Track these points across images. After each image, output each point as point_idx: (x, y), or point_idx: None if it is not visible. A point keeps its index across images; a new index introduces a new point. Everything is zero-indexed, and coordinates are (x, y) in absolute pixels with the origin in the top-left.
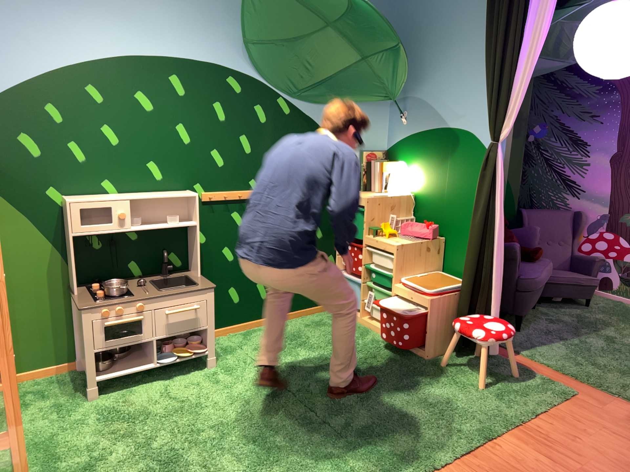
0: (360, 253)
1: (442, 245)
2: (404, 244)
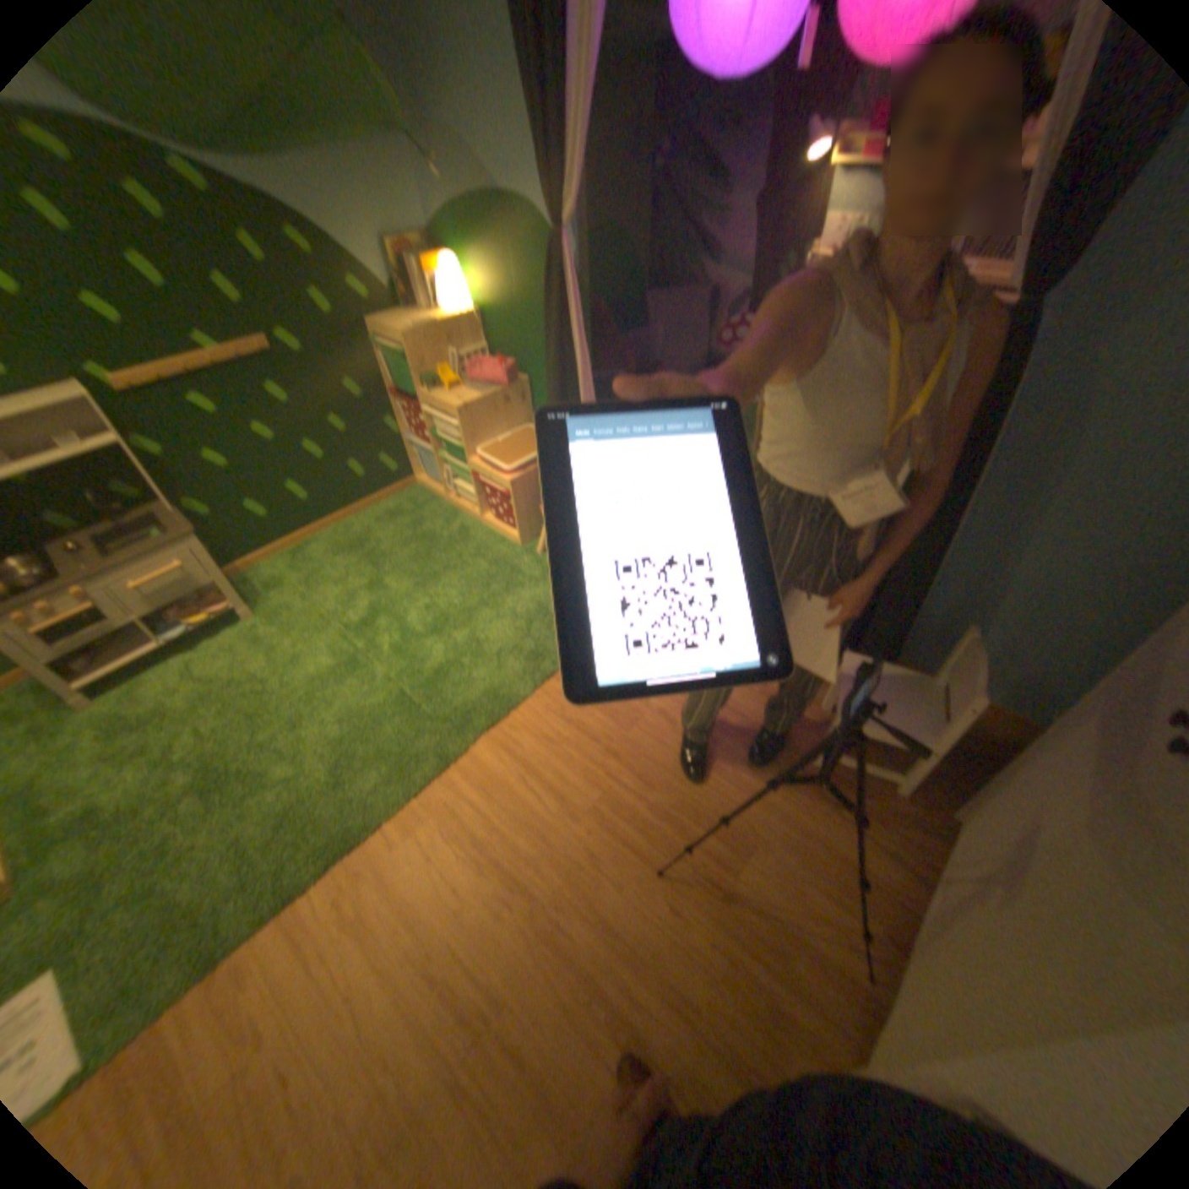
0: (419, 417)
1: (525, 391)
2: (465, 407)
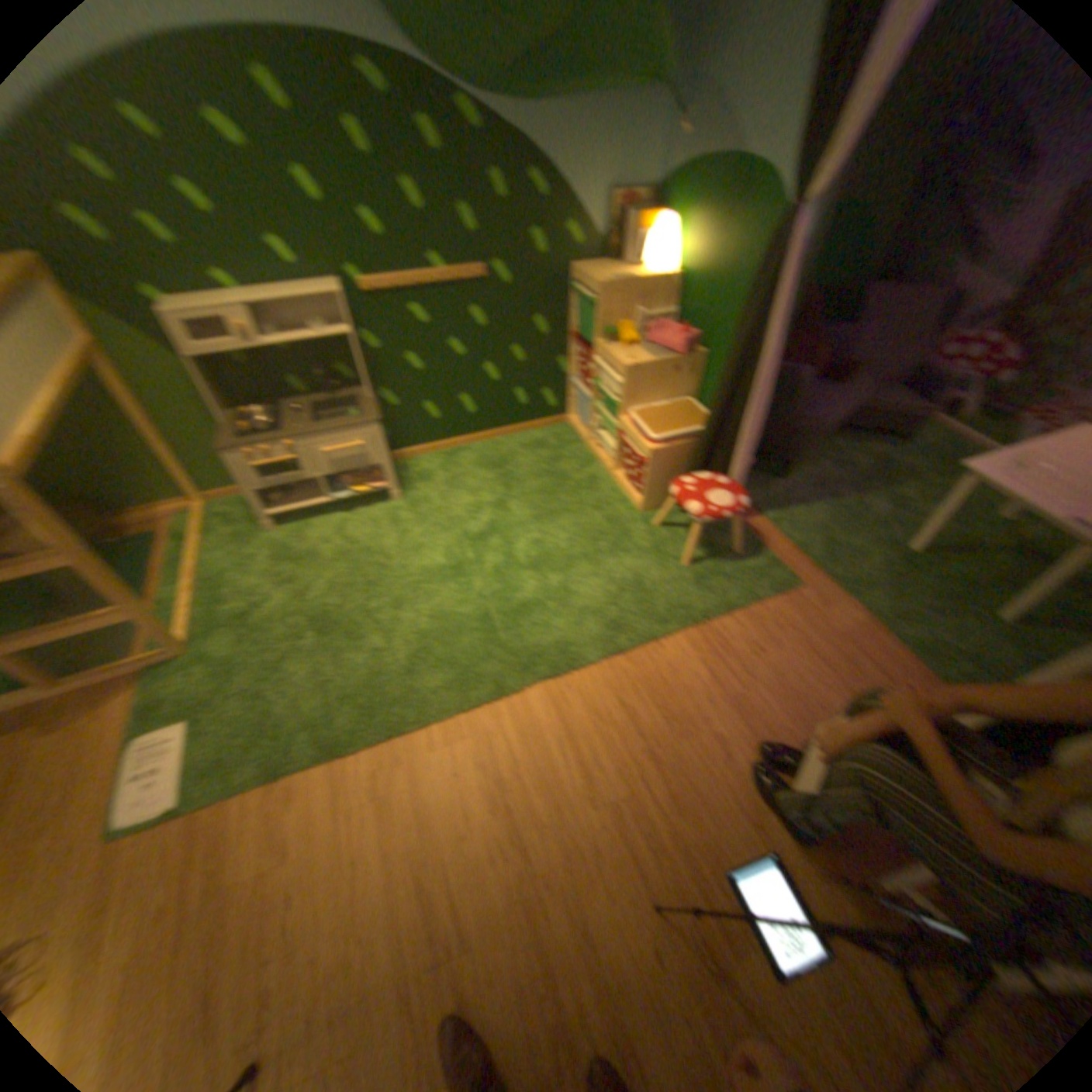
0: (591, 364)
1: (700, 363)
2: (637, 367)
